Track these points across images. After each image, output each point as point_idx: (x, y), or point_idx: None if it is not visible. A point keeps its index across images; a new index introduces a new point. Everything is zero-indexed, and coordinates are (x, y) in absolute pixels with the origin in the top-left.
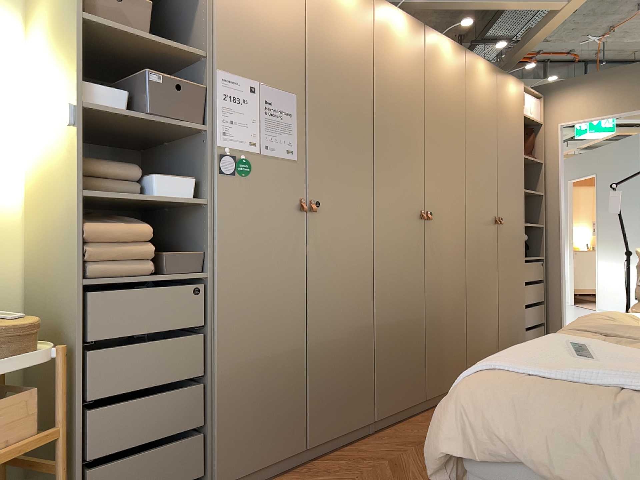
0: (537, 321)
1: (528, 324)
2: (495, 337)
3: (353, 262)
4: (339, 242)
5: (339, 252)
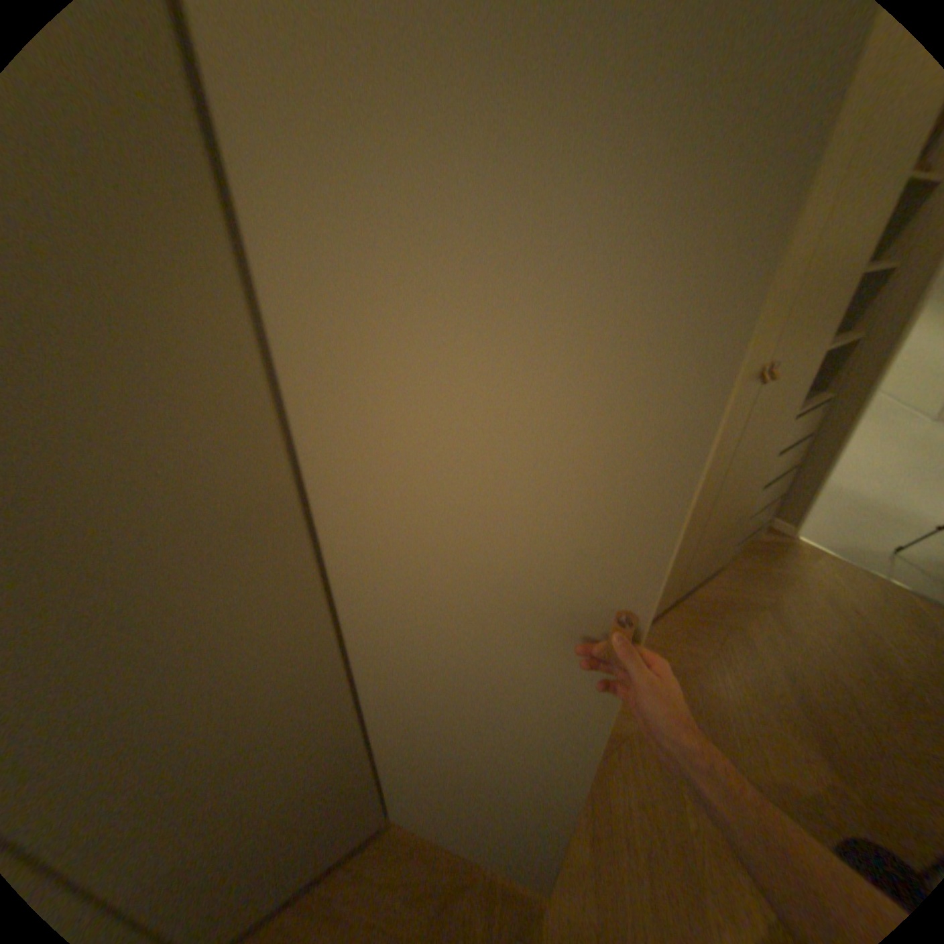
0: (771, 502)
1: (753, 515)
2: (681, 570)
3: (238, 701)
4: (144, 702)
5: (157, 720)
